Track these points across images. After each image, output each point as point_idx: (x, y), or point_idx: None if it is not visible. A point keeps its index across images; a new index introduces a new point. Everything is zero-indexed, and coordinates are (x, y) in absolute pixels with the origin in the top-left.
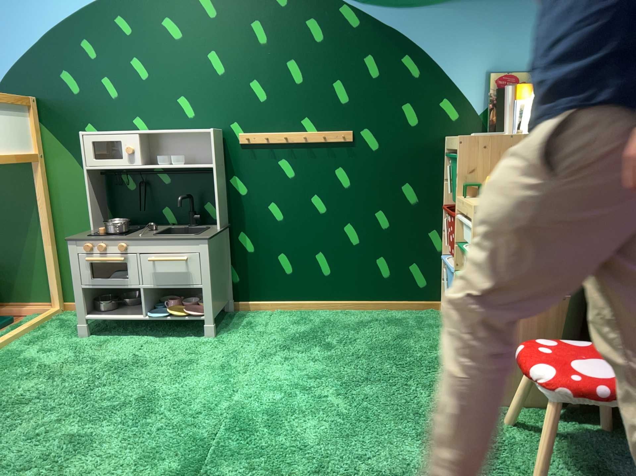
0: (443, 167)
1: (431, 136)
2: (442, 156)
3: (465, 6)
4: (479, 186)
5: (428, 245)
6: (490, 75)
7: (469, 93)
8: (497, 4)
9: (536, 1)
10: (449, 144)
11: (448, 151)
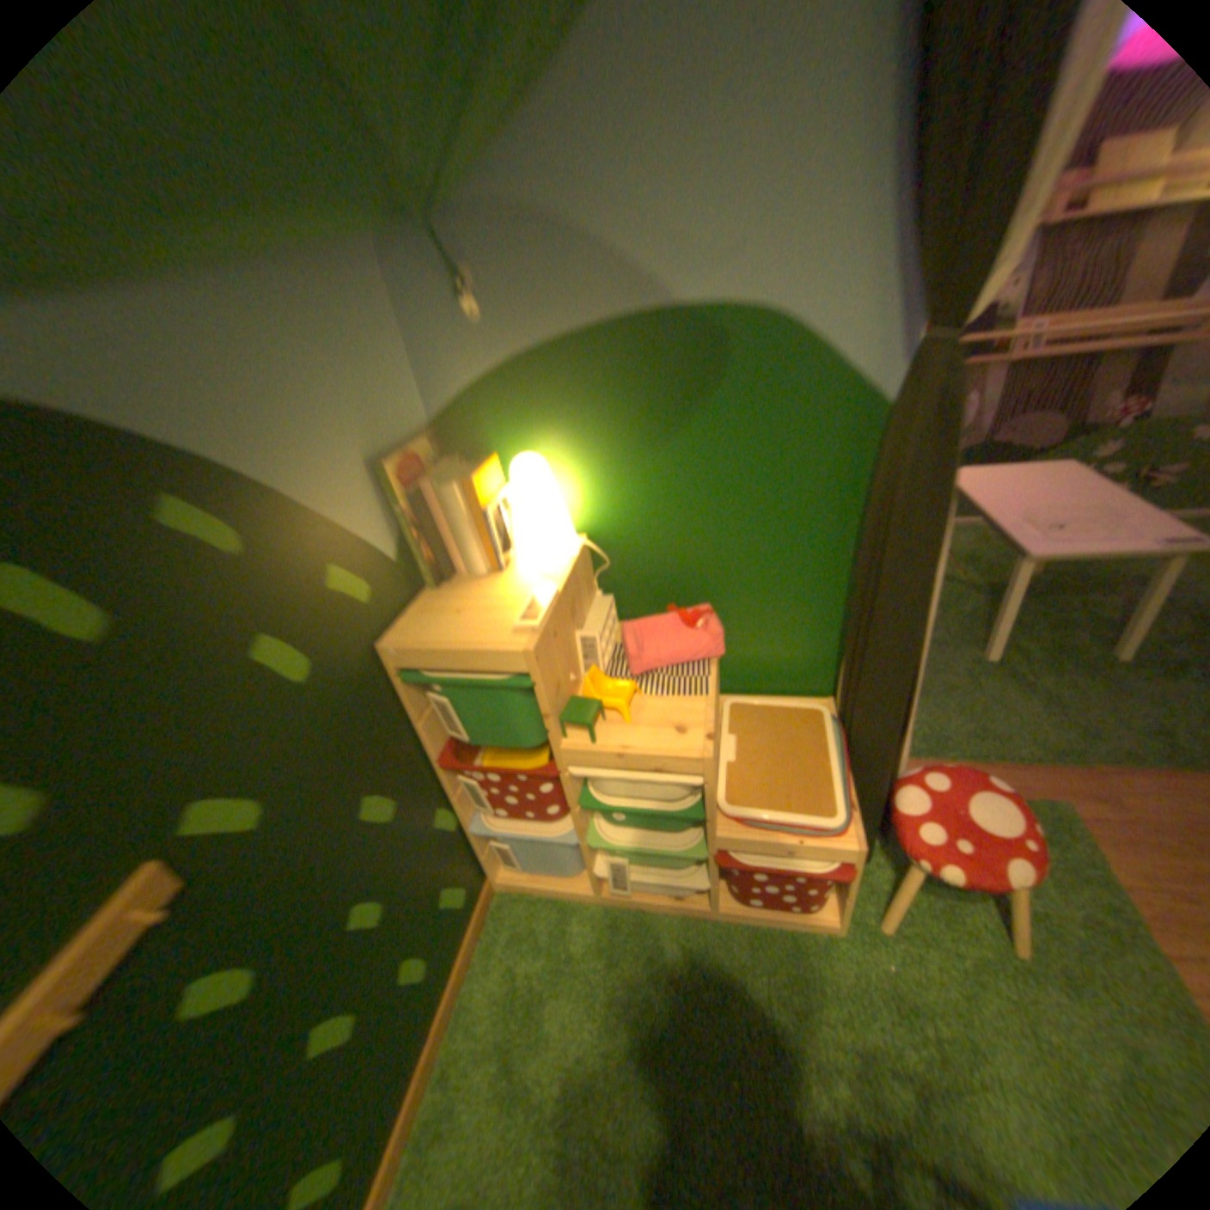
0: (403, 701)
1: (355, 665)
2: (392, 683)
3: (250, 283)
4: (599, 705)
5: (445, 840)
6: (387, 466)
7: (367, 523)
8: (311, 275)
9: (370, 267)
10: (427, 658)
11: (403, 666)
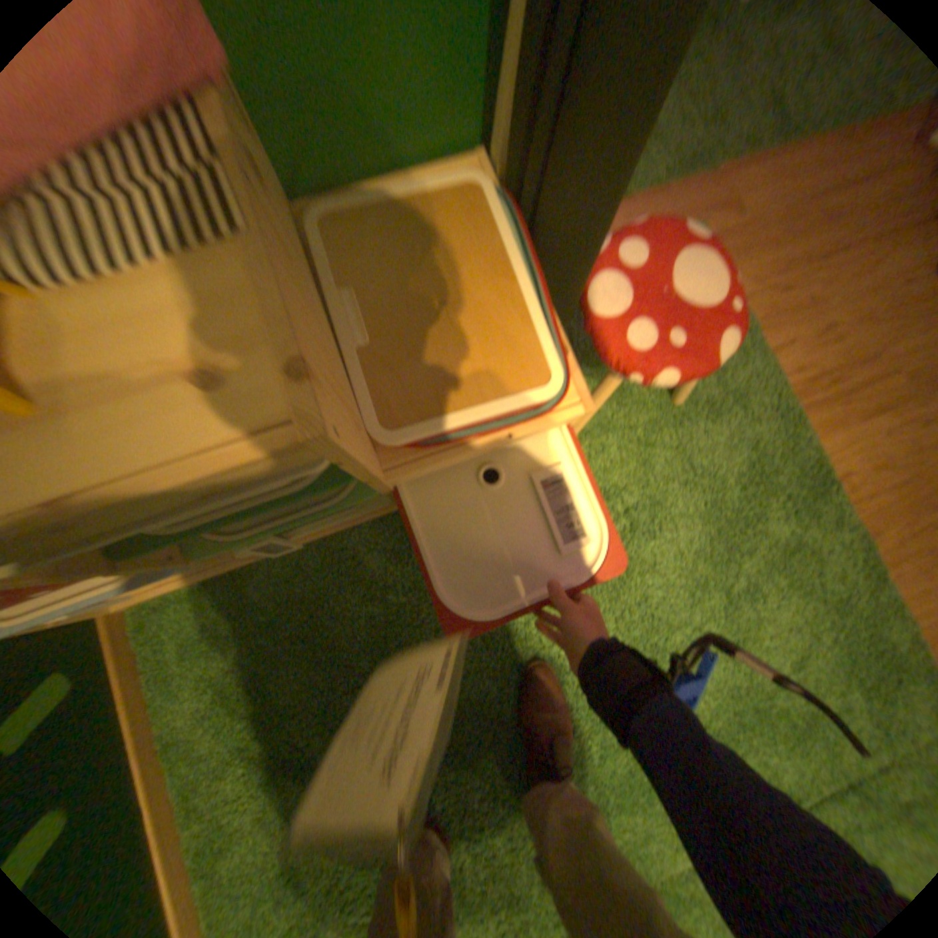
0: None
1: None
2: None
3: None
4: None
5: None
6: None
7: None
8: None
9: None
10: None
11: None
